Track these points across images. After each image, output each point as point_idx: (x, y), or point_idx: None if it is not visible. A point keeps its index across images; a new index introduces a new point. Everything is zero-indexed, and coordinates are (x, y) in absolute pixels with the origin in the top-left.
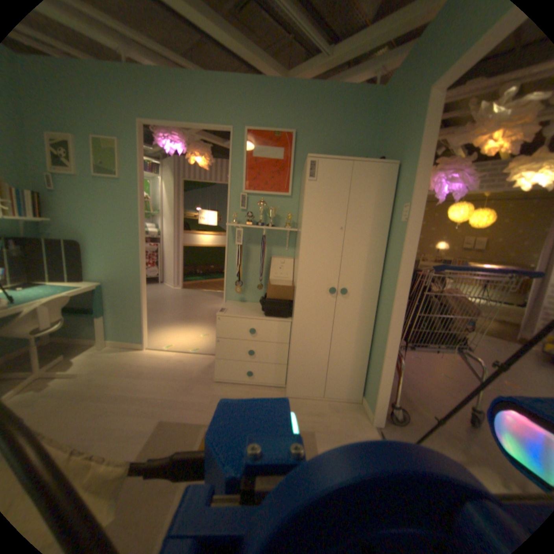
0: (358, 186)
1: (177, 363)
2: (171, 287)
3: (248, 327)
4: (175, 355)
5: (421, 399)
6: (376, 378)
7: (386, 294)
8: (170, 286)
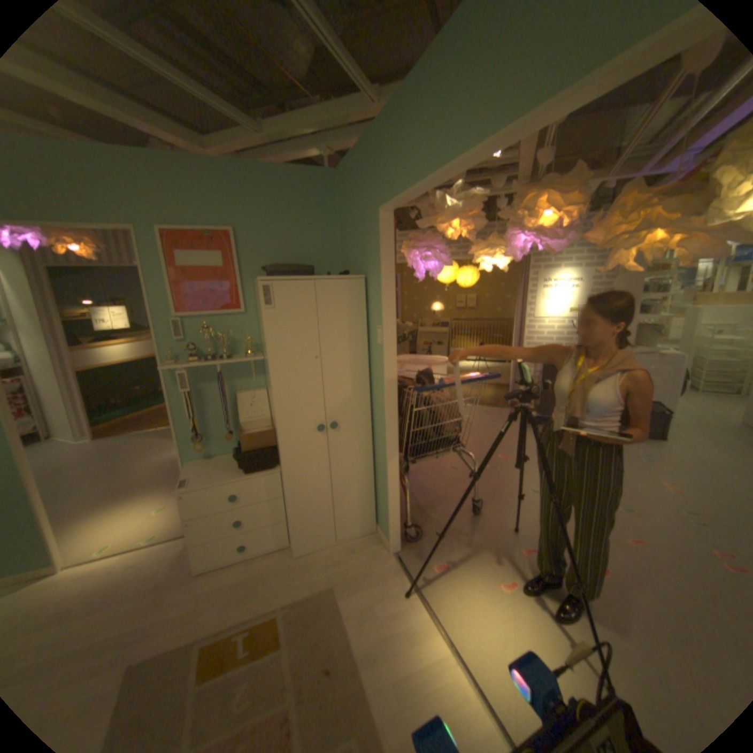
0: (326, 308)
1: (126, 571)
2: (71, 443)
3: (225, 495)
4: (118, 560)
5: (431, 503)
6: (384, 505)
7: (378, 419)
8: (66, 441)
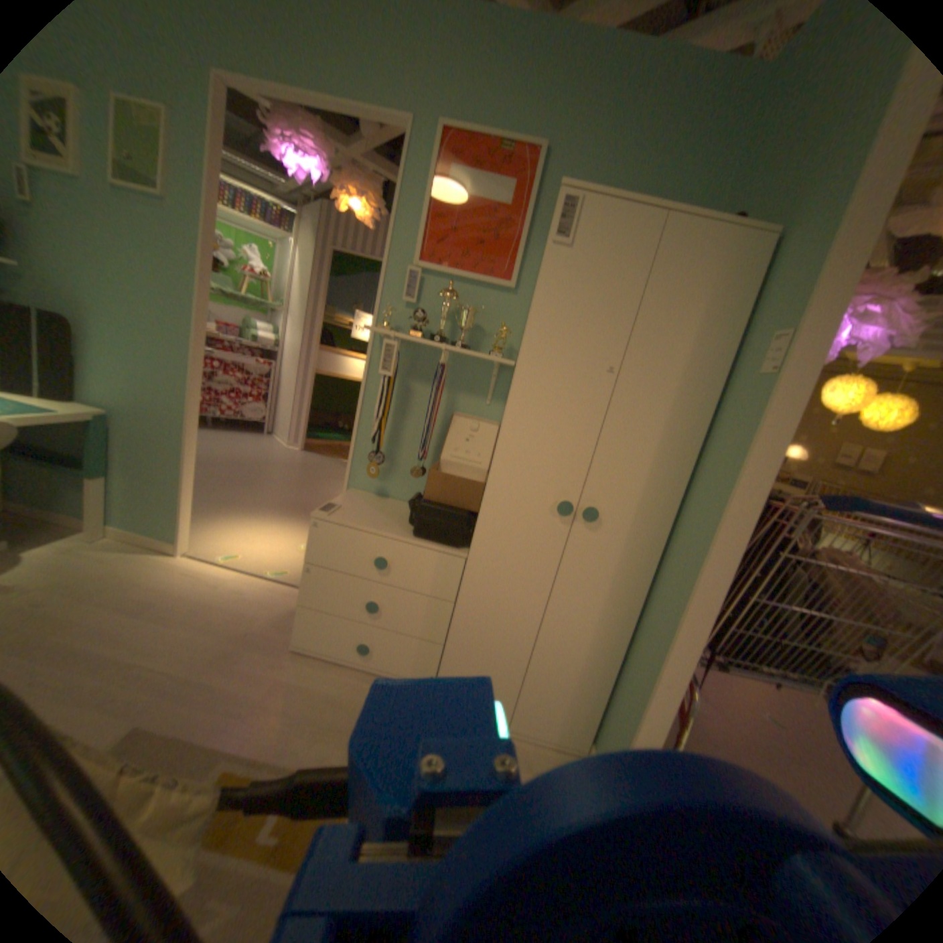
0: (671, 276)
1: (232, 597)
2: (284, 446)
3: (374, 553)
4: (235, 579)
5: None
6: (629, 721)
7: (689, 541)
8: (282, 442)
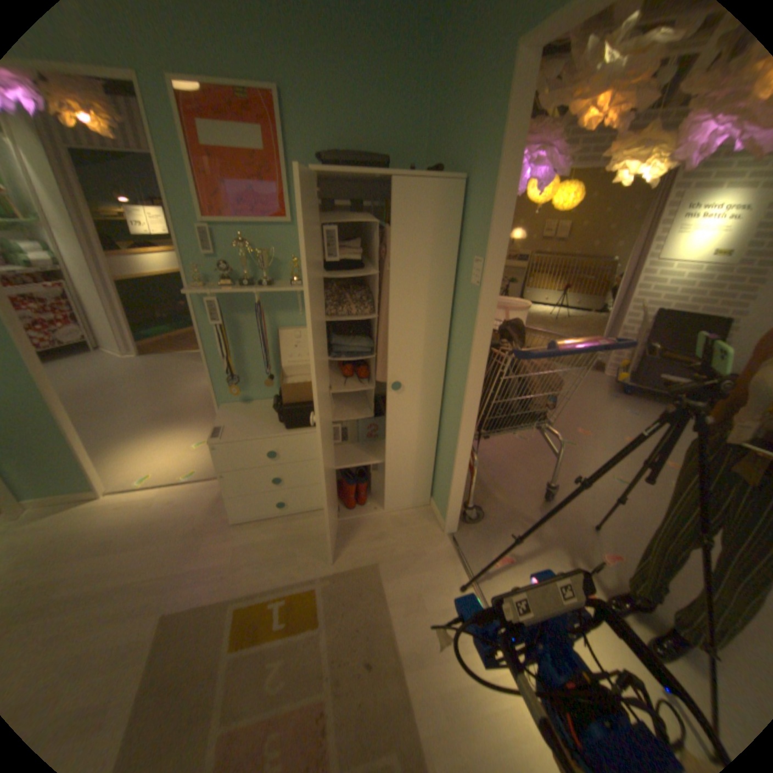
0: (405, 223)
1: (165, 507)
2: (118, 356)
3: (264, 449)
4: (158, 493)
5: (494, 478)
6: (445, 482)
7: (454, 383)
8: (114, 353)
